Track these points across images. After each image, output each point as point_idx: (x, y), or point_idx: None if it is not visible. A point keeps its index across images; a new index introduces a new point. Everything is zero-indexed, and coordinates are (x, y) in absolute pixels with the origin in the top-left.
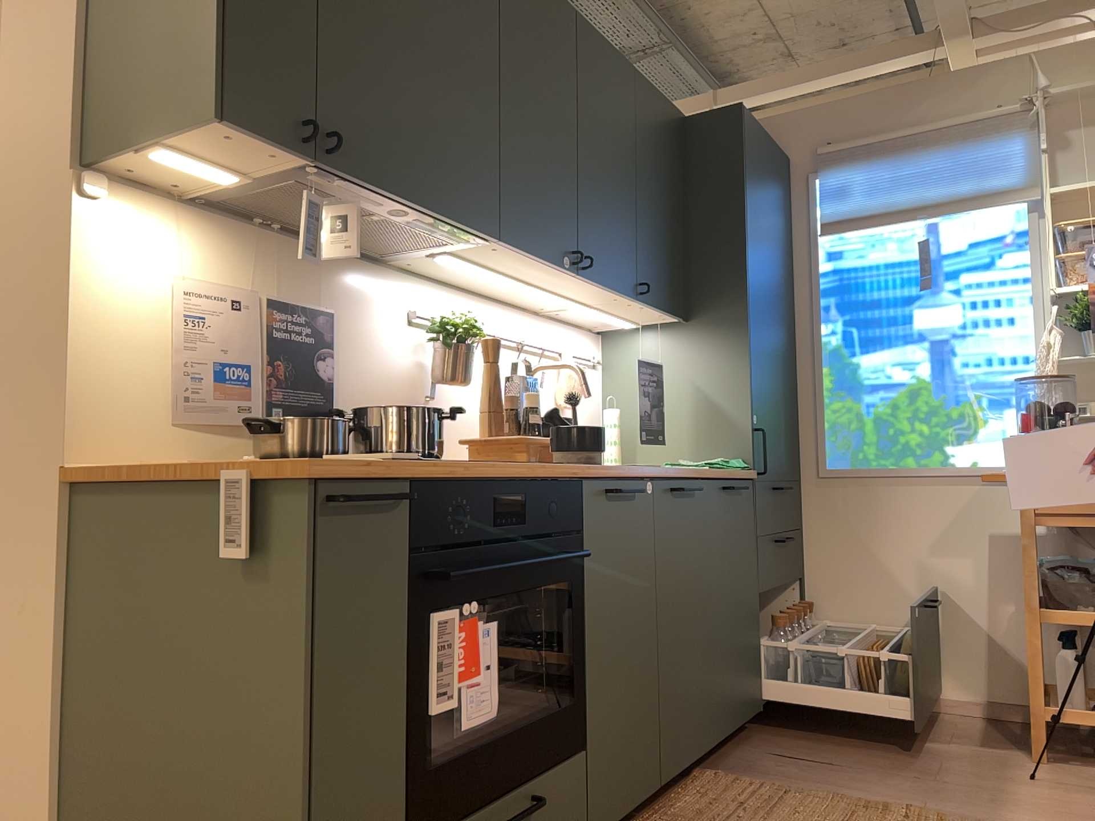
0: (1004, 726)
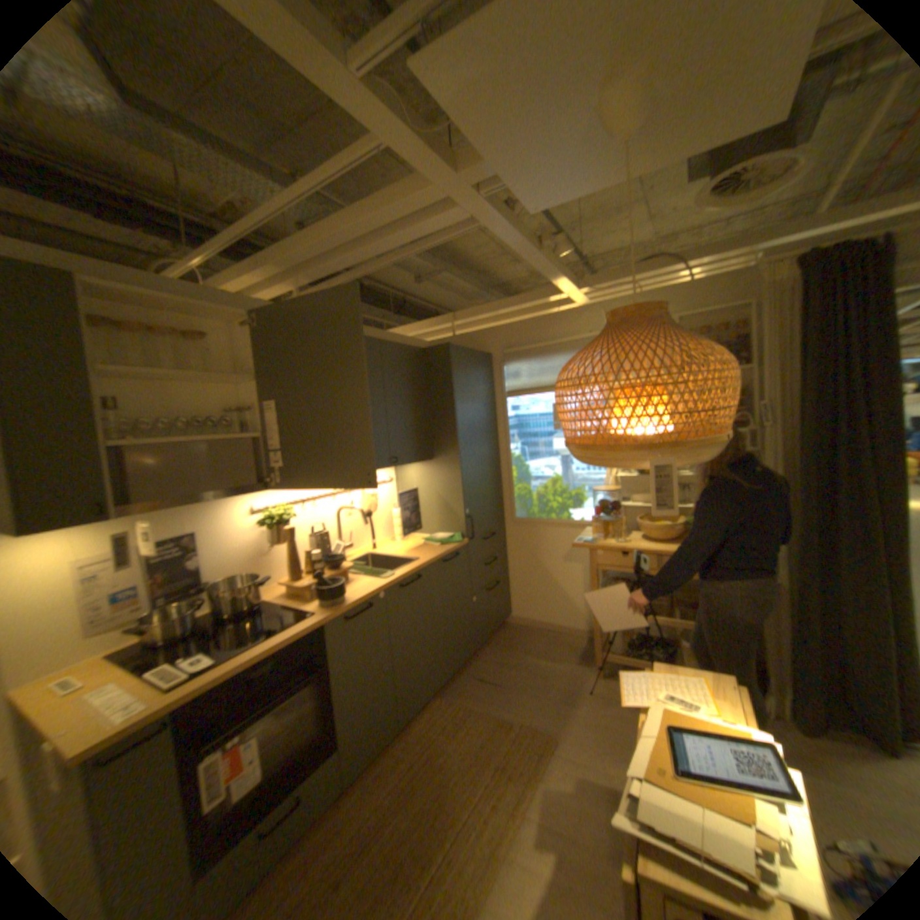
0: (593, 646)
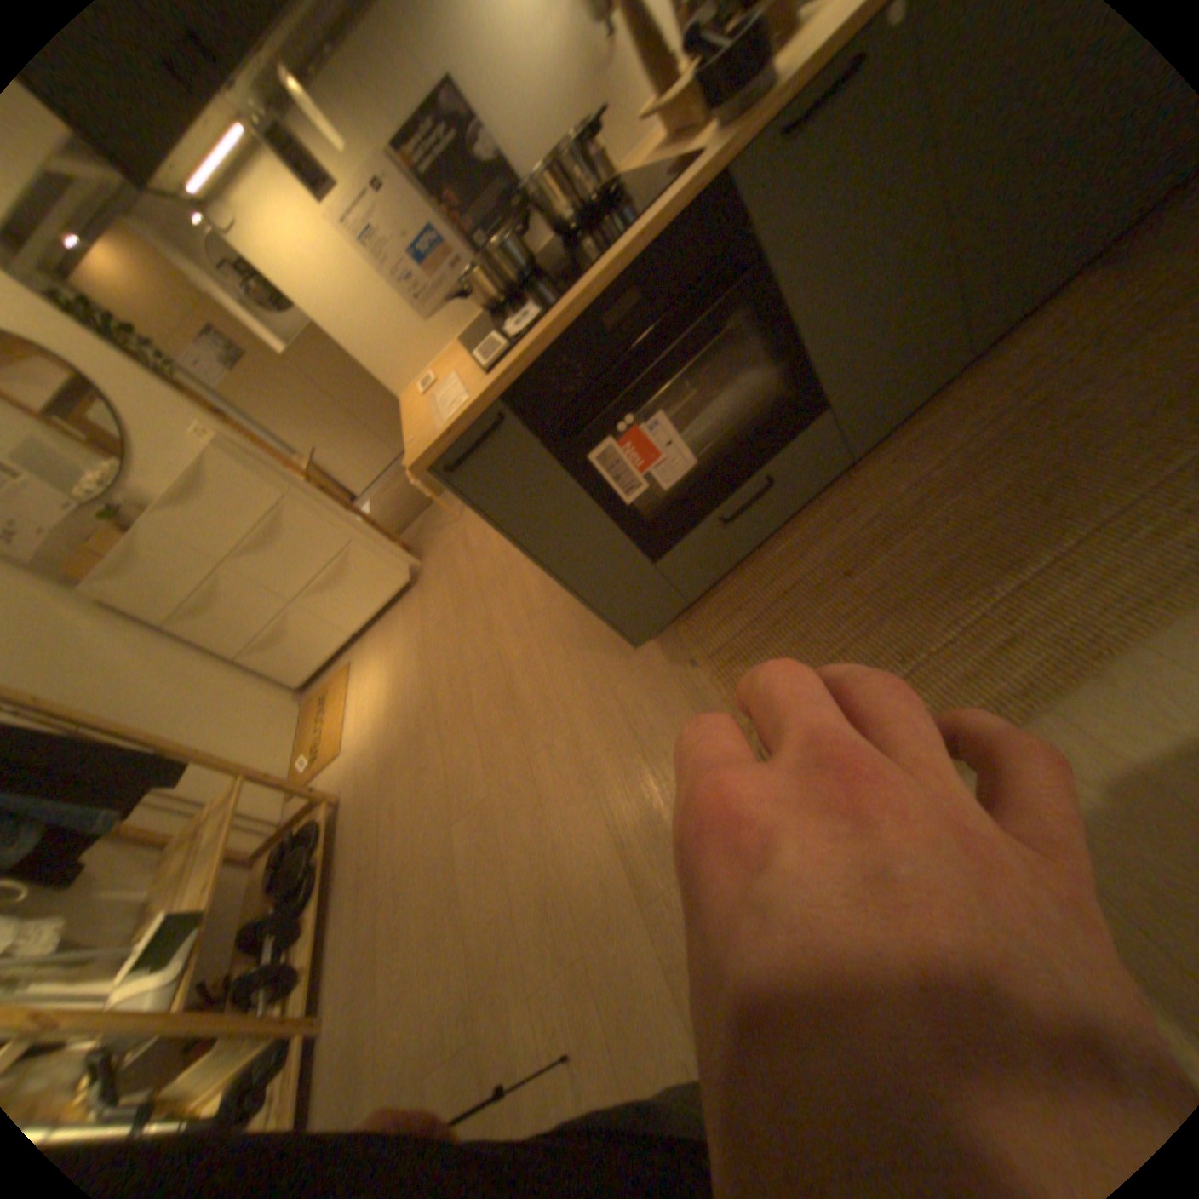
0: None
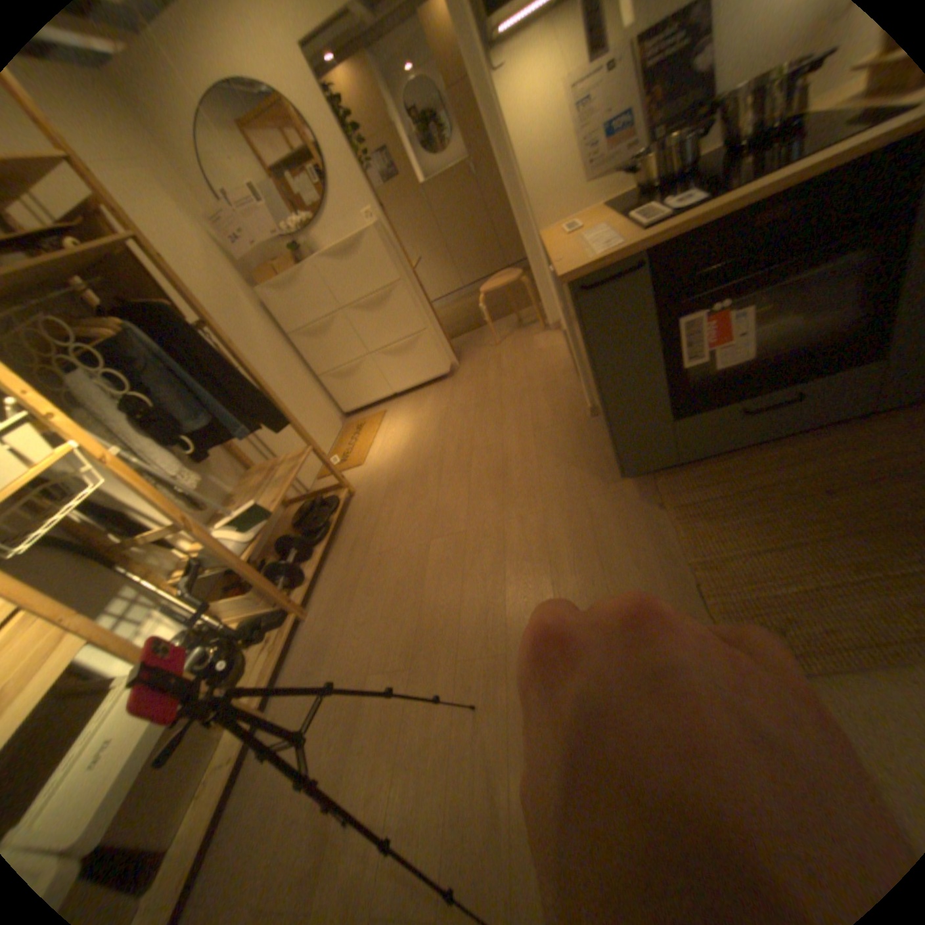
0: None
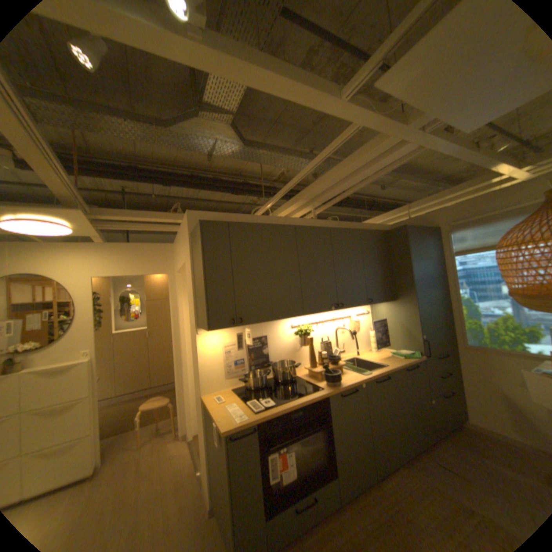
0: None
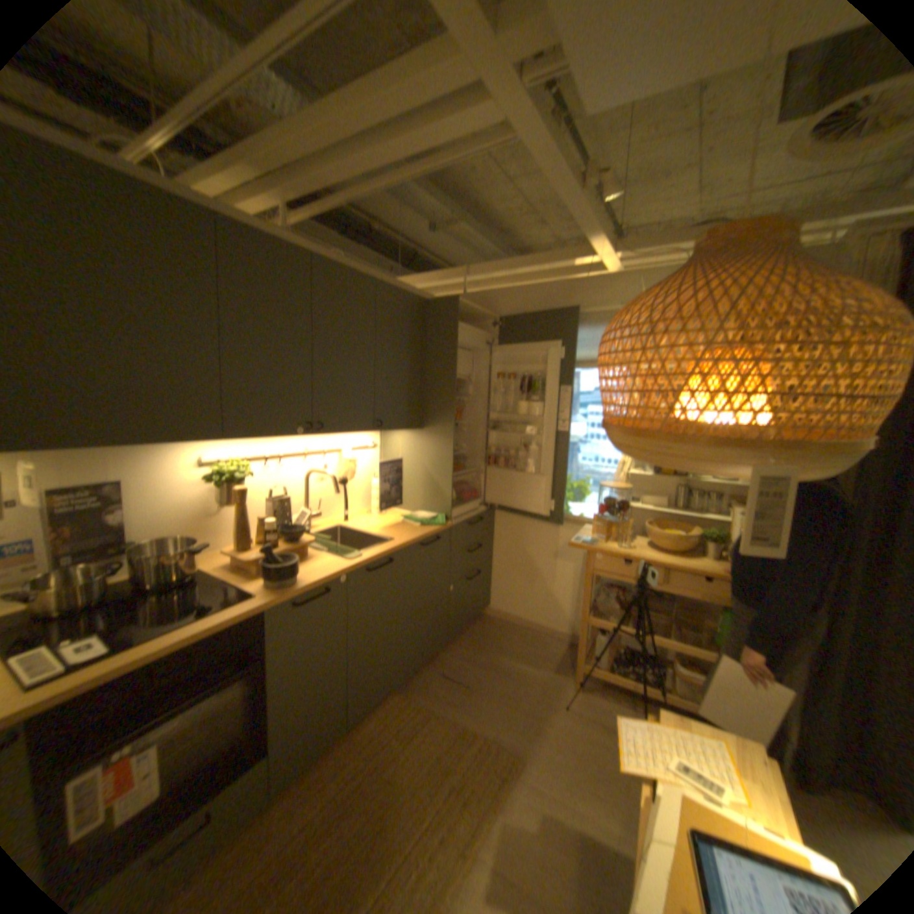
0: (574, 652)
